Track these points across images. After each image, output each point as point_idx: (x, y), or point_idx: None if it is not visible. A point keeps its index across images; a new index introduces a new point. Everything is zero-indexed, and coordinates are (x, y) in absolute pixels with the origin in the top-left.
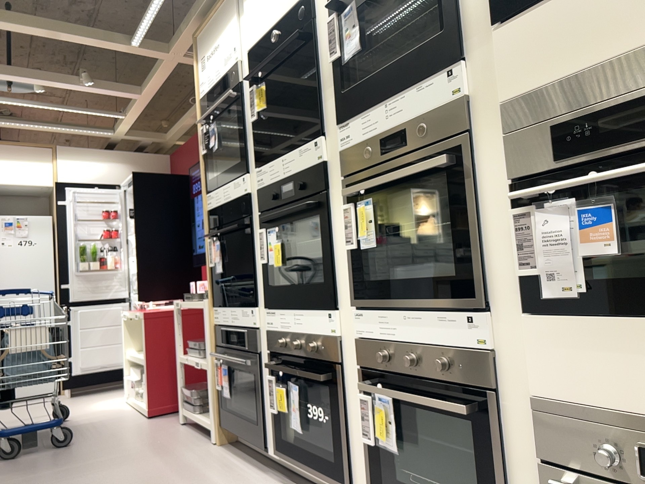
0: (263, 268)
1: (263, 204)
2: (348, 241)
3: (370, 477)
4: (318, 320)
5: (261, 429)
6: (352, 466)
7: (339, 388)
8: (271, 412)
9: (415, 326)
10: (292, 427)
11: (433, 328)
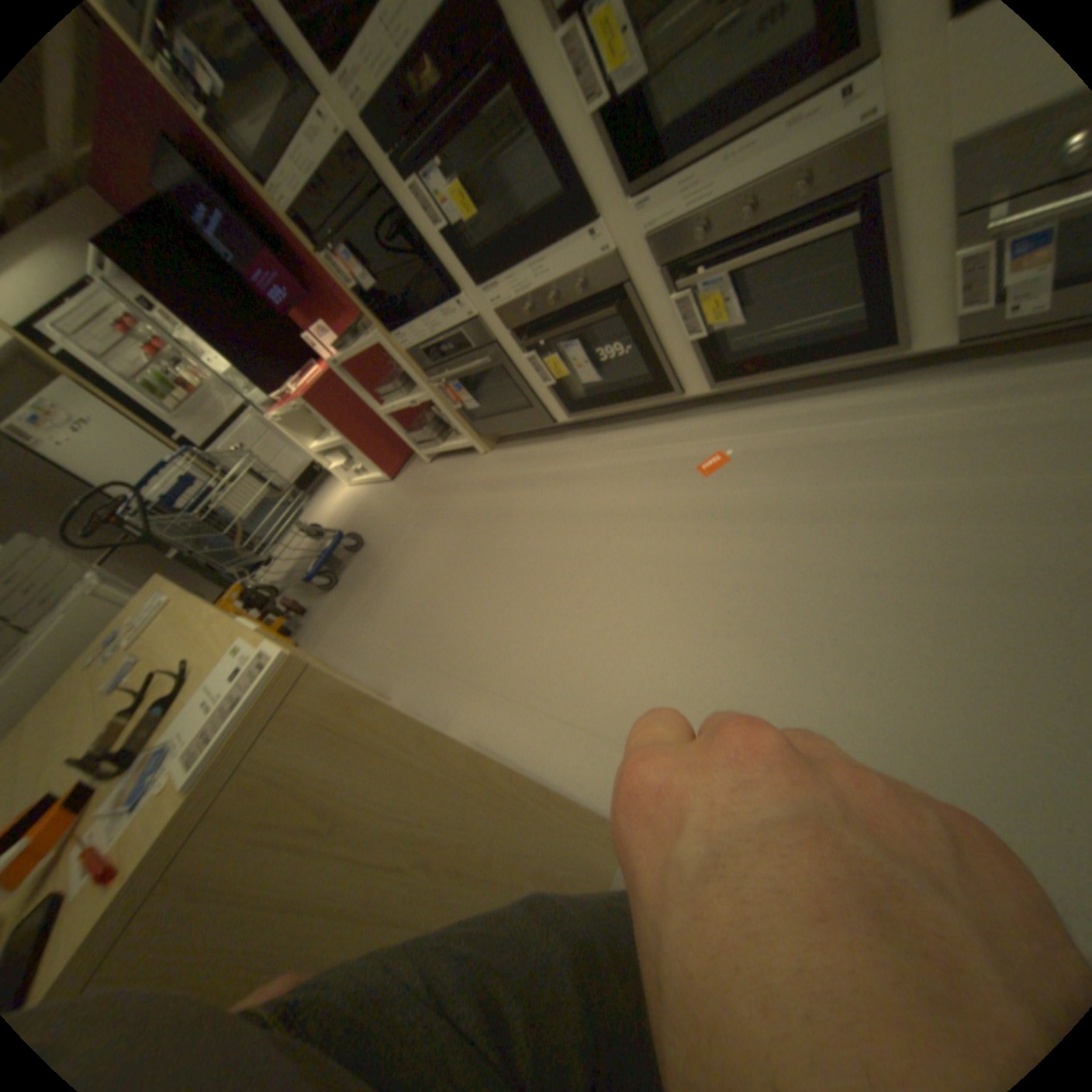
0: (446, 234)
1: (388, 133)
2: (584, 97)
3: (703, 366)
4: (572, 246)
5: (538, 407)
6: (674, 371)
7: (637, 306)
8: (544, 385)
9: (745, 158)
10: (574, 383)
11: (777, 141)
